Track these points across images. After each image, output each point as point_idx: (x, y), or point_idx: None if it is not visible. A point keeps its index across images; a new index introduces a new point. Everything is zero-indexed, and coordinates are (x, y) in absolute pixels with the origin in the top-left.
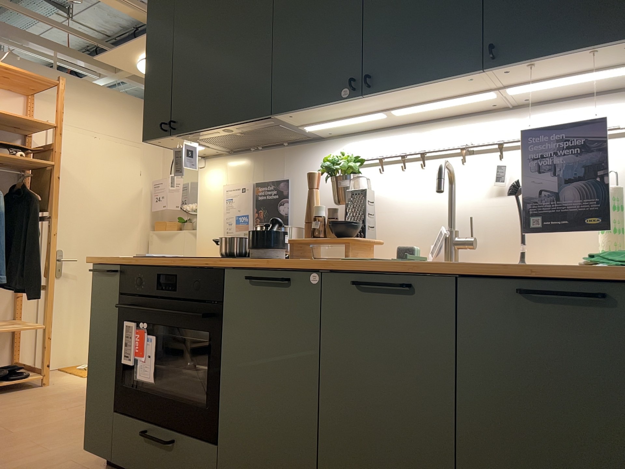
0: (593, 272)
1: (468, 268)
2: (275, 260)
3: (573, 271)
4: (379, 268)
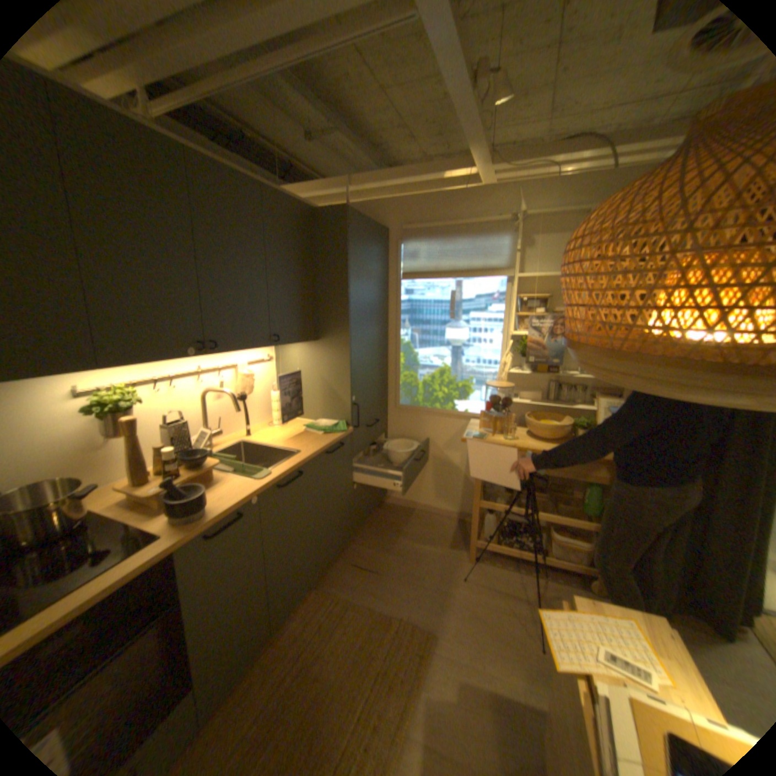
0: (340, 438)
1: (317, 453)
2: (207, 510)
3: (332, 439)
4: (283, 472)
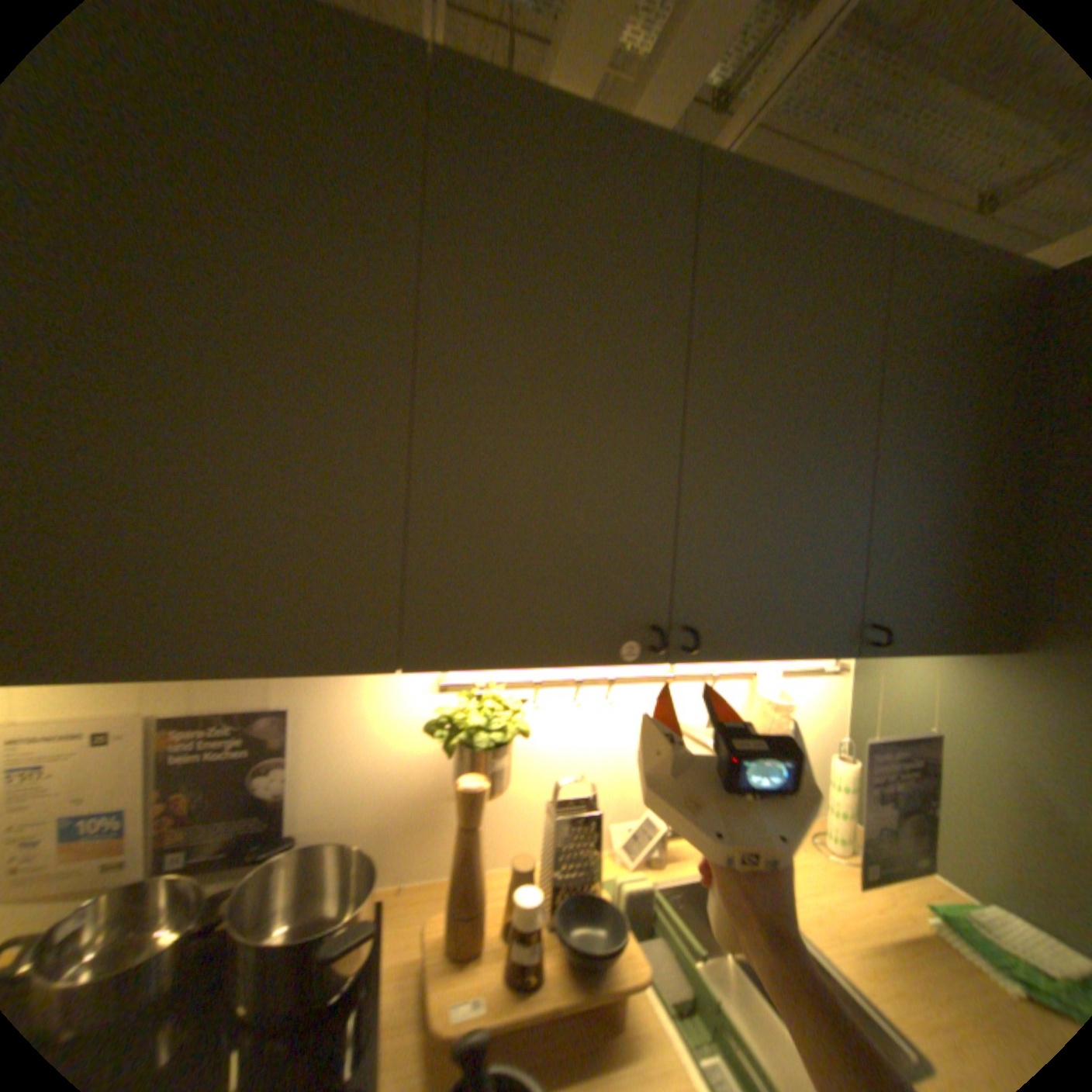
0: None
1: None
2: None
3: None
4: None
